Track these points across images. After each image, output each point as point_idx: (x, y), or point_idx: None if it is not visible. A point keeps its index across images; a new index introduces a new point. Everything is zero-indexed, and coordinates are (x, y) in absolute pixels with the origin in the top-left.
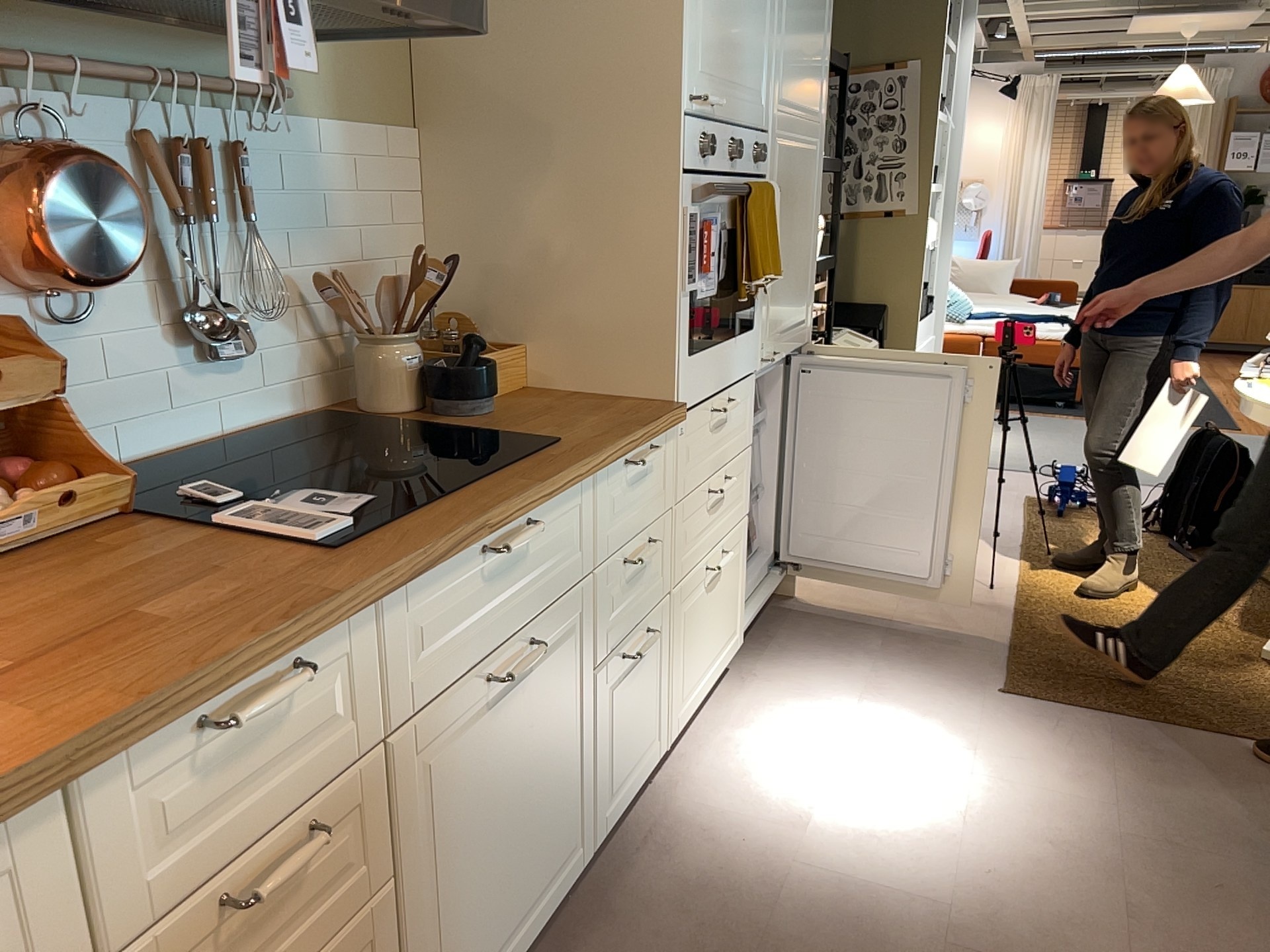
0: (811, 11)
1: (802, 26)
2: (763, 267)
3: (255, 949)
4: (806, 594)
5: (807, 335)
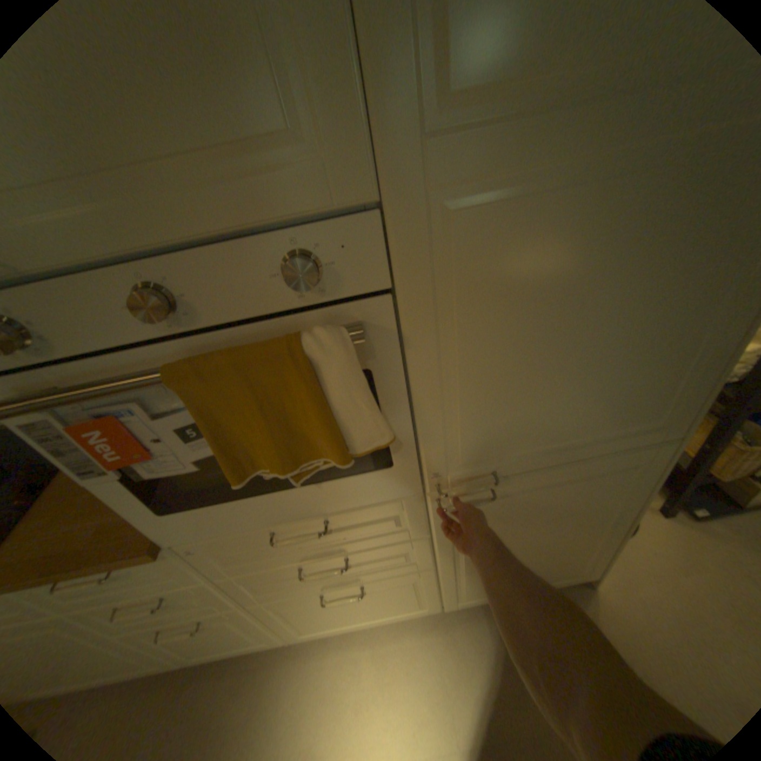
0: None
1: None
2: (258, 464)
3: None
4: (611, 597)
5: (662, 436)
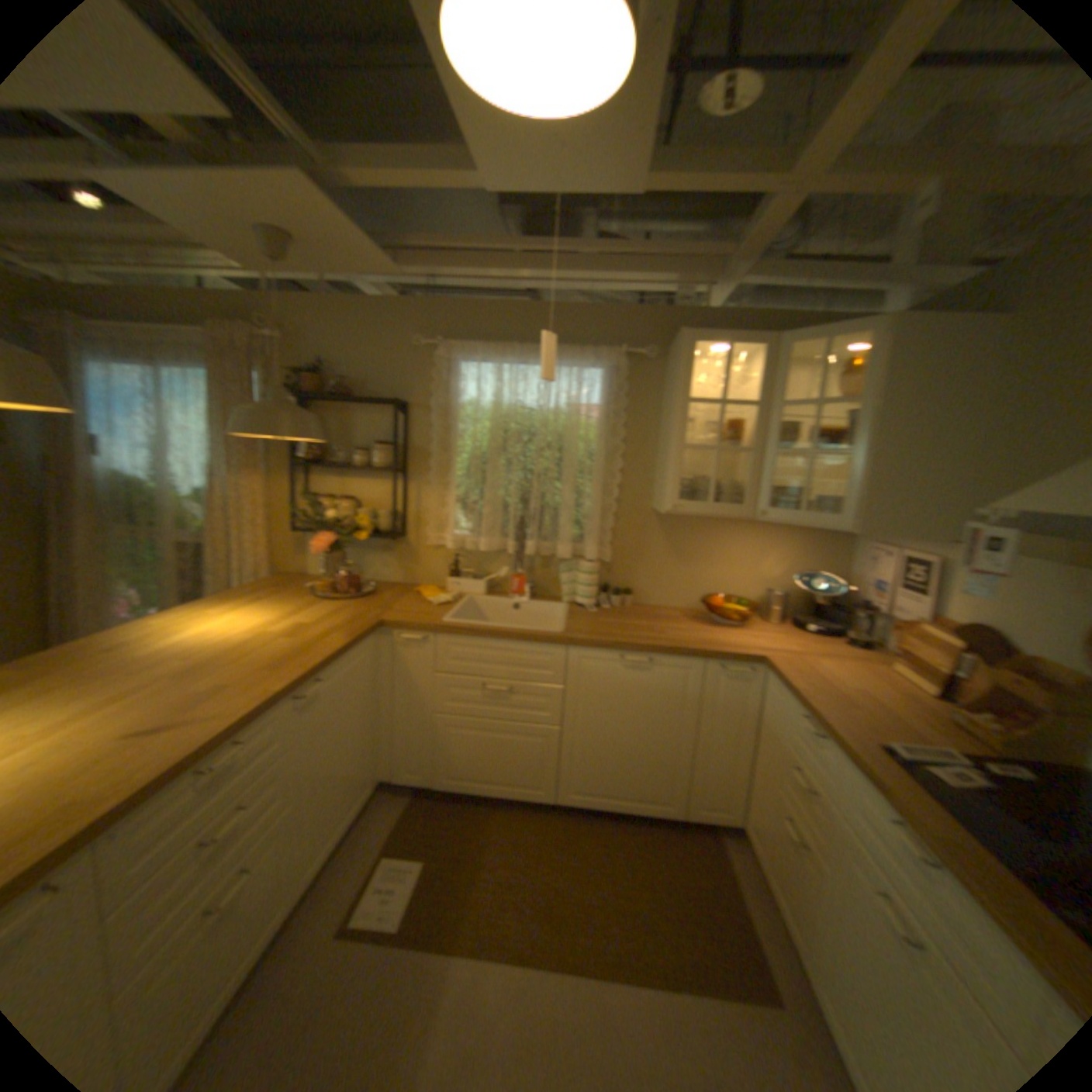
0: None
1: None
2: None
3: (805, 803)
4: None
5: None
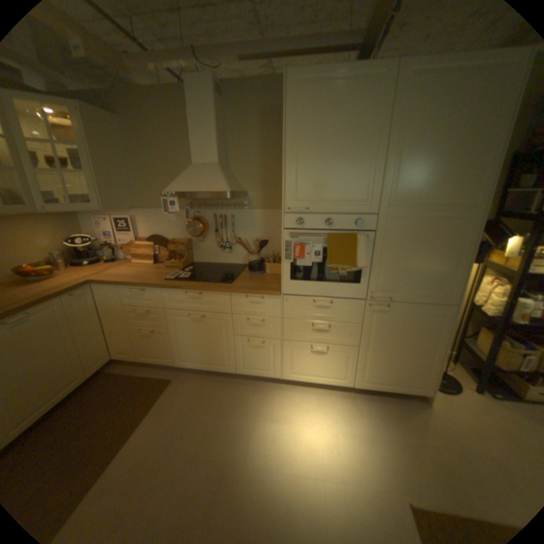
0: (447, 154)
1: (428, 164)
2: (333, 262)
3: (142, 320)
4: (439, 412)
5: (450, 301)
